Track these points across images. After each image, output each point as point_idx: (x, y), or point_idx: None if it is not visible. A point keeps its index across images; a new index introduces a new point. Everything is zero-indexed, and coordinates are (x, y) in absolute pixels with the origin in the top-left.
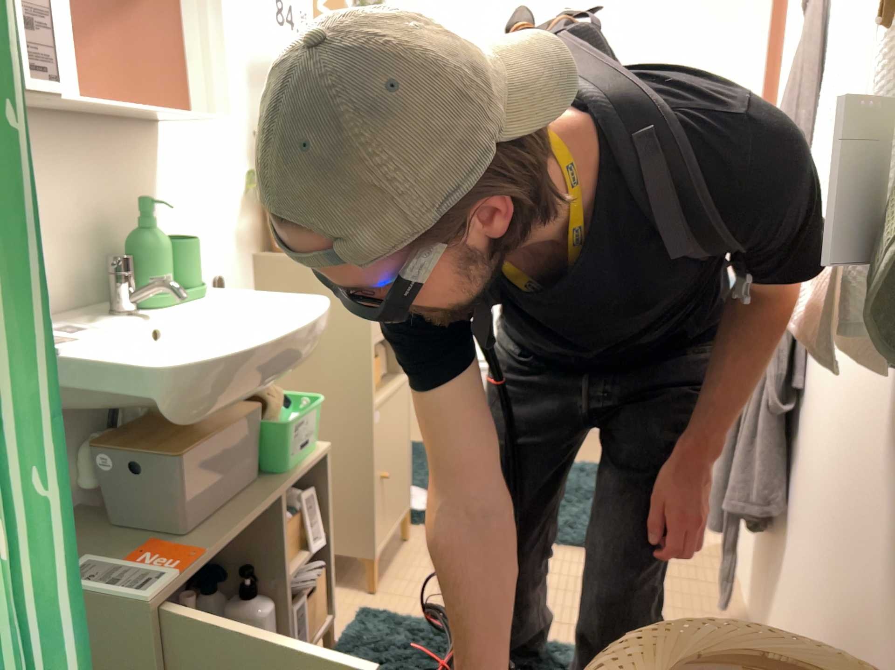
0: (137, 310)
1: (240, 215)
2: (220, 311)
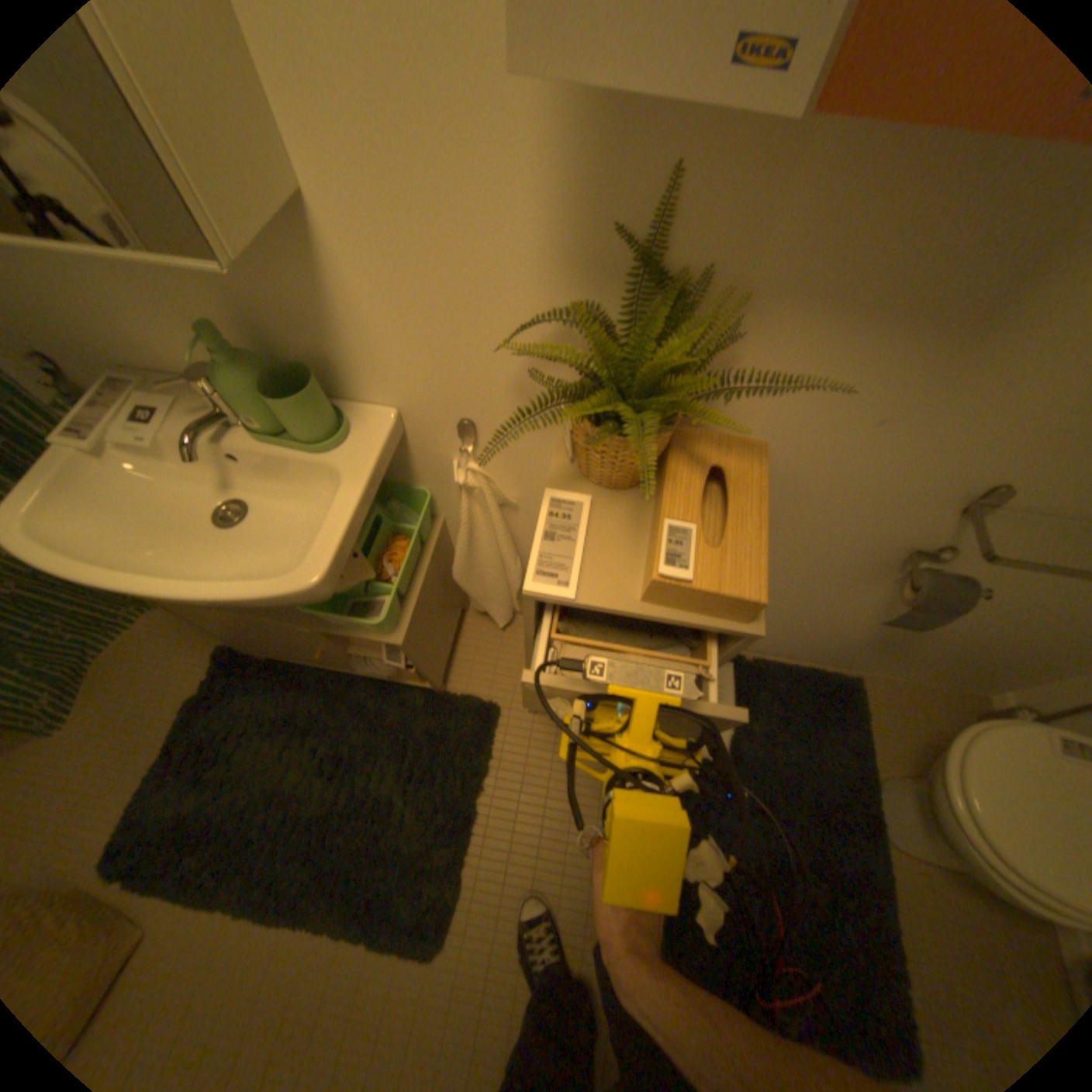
0: (234, 422)
1: (529, 361)
2: (315, 476)
